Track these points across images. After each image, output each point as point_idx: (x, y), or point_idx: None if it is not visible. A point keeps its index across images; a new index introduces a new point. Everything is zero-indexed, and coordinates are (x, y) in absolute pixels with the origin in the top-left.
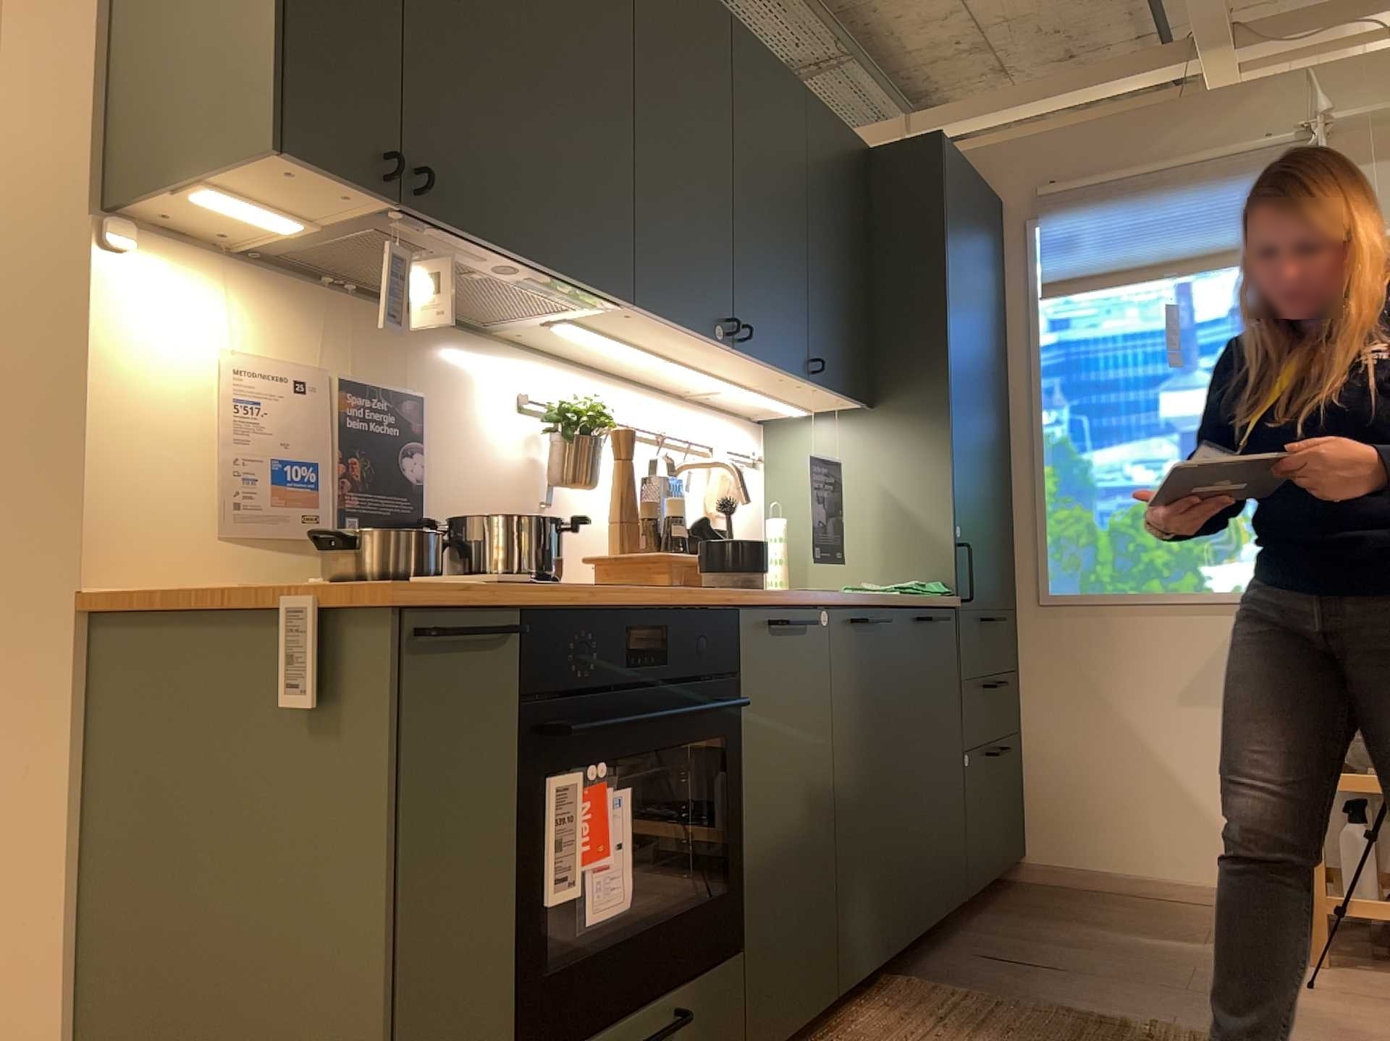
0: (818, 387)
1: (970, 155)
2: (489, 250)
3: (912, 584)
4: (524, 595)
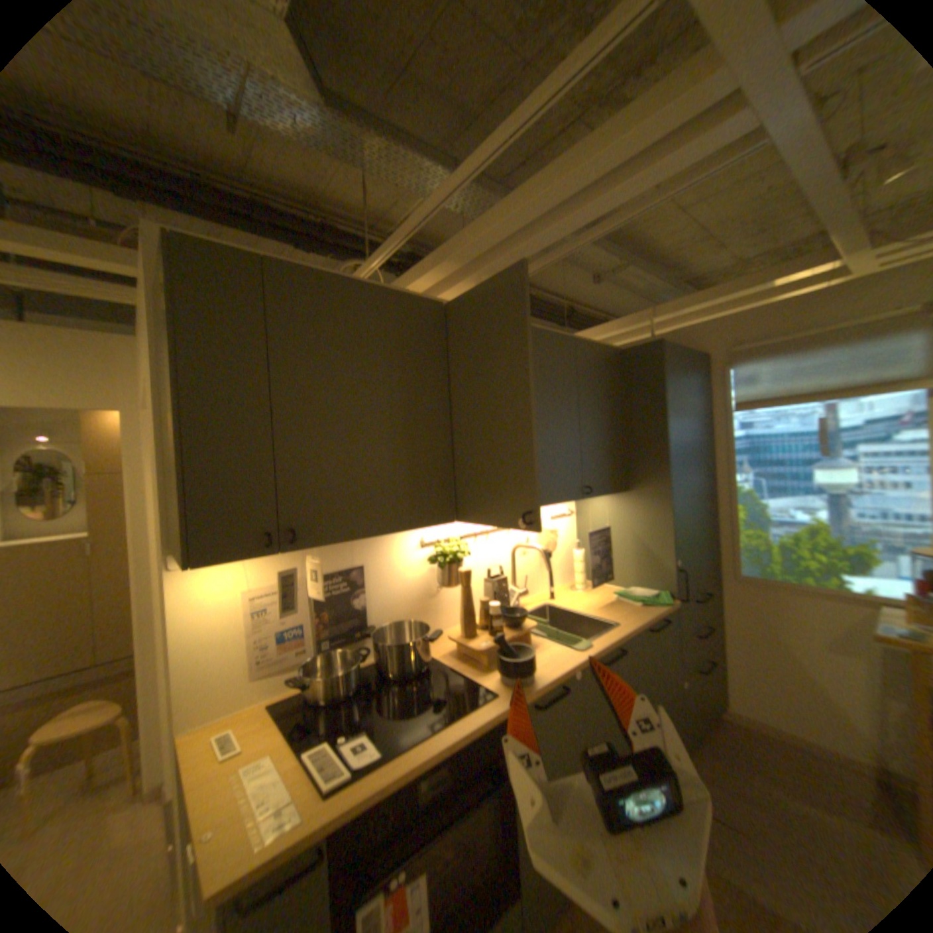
0: (590, 497)
1: (689, 327)
2: (352, 539)
3: (650, 595)
4: (326, 828)
